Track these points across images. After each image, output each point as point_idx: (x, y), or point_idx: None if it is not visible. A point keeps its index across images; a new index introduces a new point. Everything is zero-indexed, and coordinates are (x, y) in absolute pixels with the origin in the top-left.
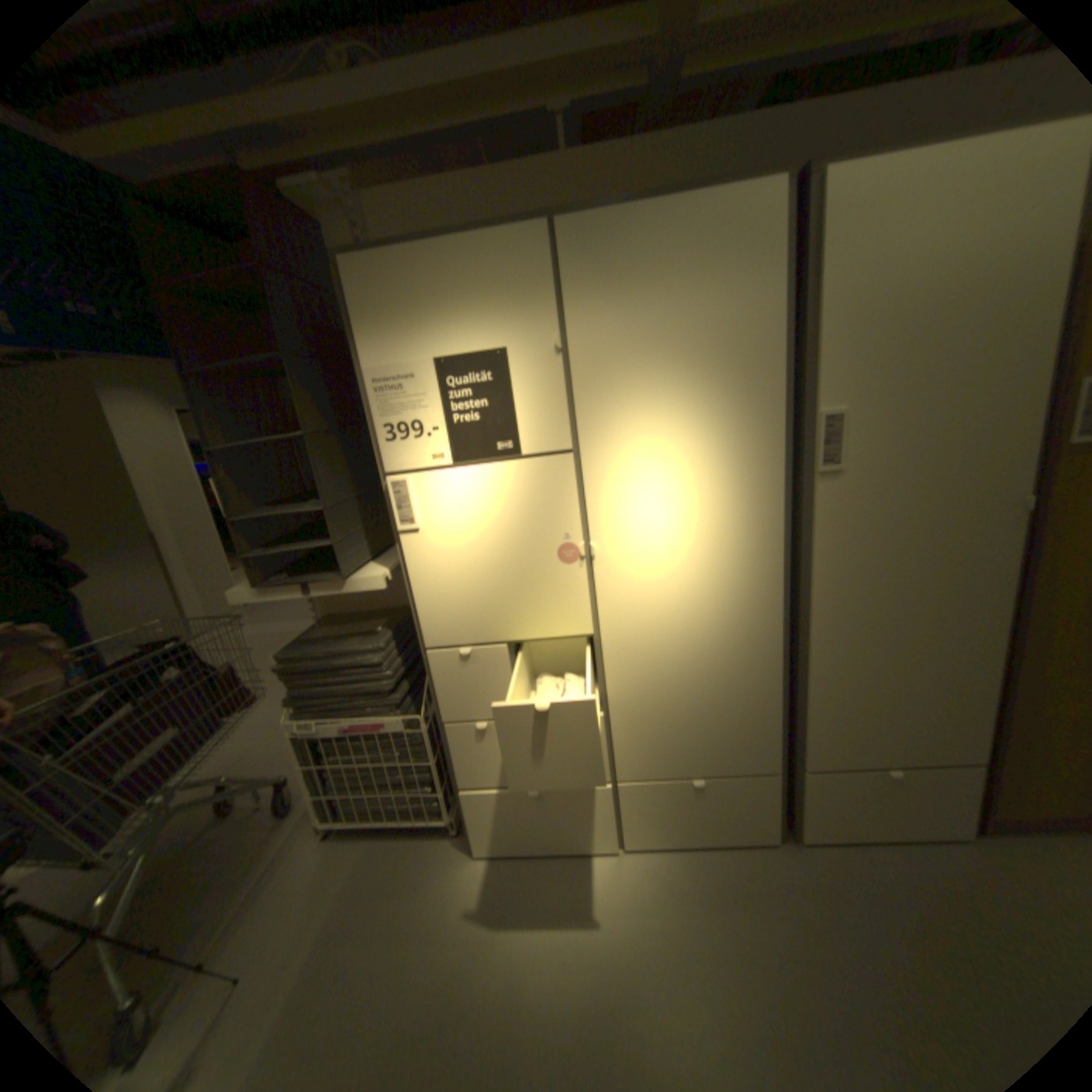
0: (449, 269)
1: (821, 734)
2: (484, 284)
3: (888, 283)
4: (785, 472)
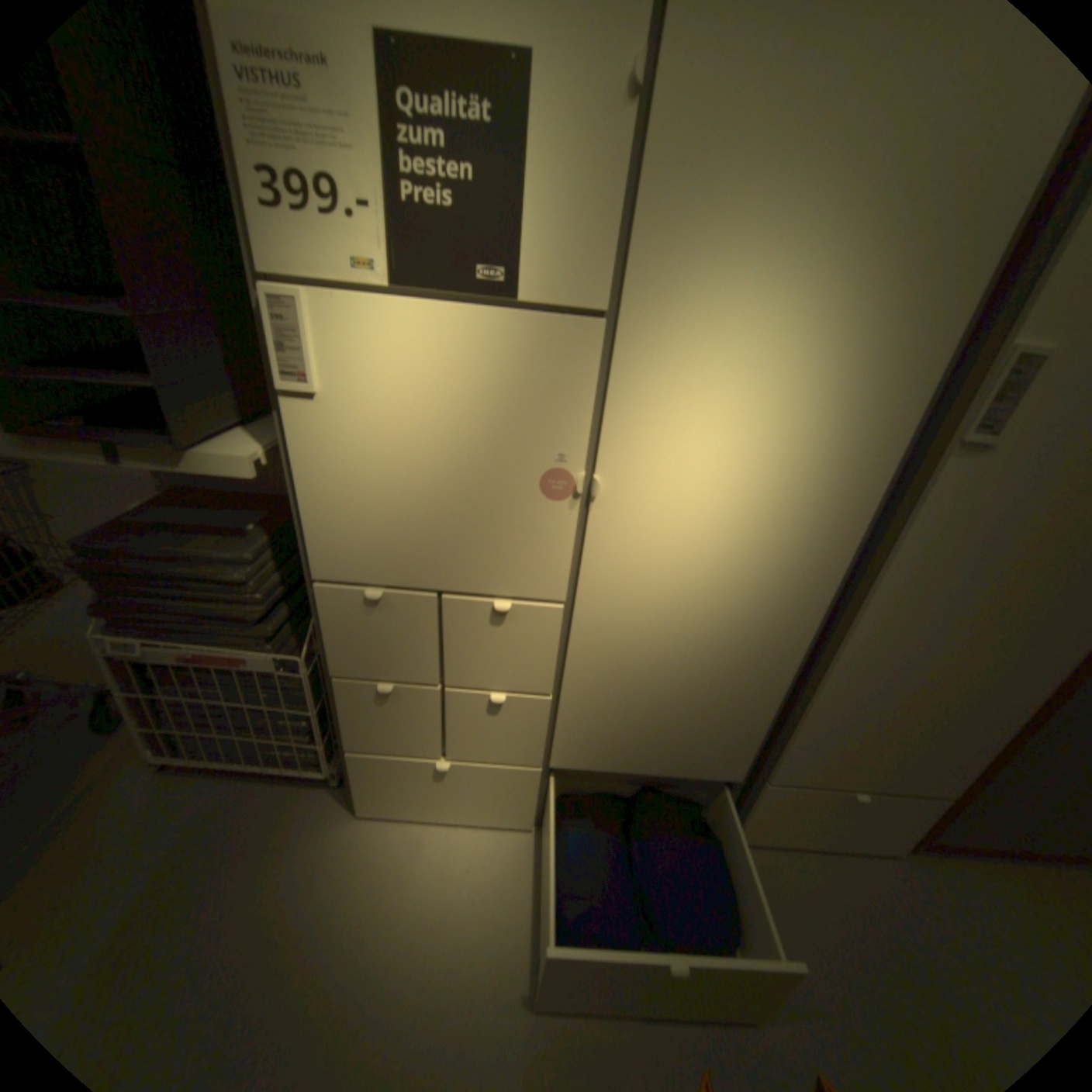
0: None
1: (805, 752)
2: None
3: None
4: (917, 428)
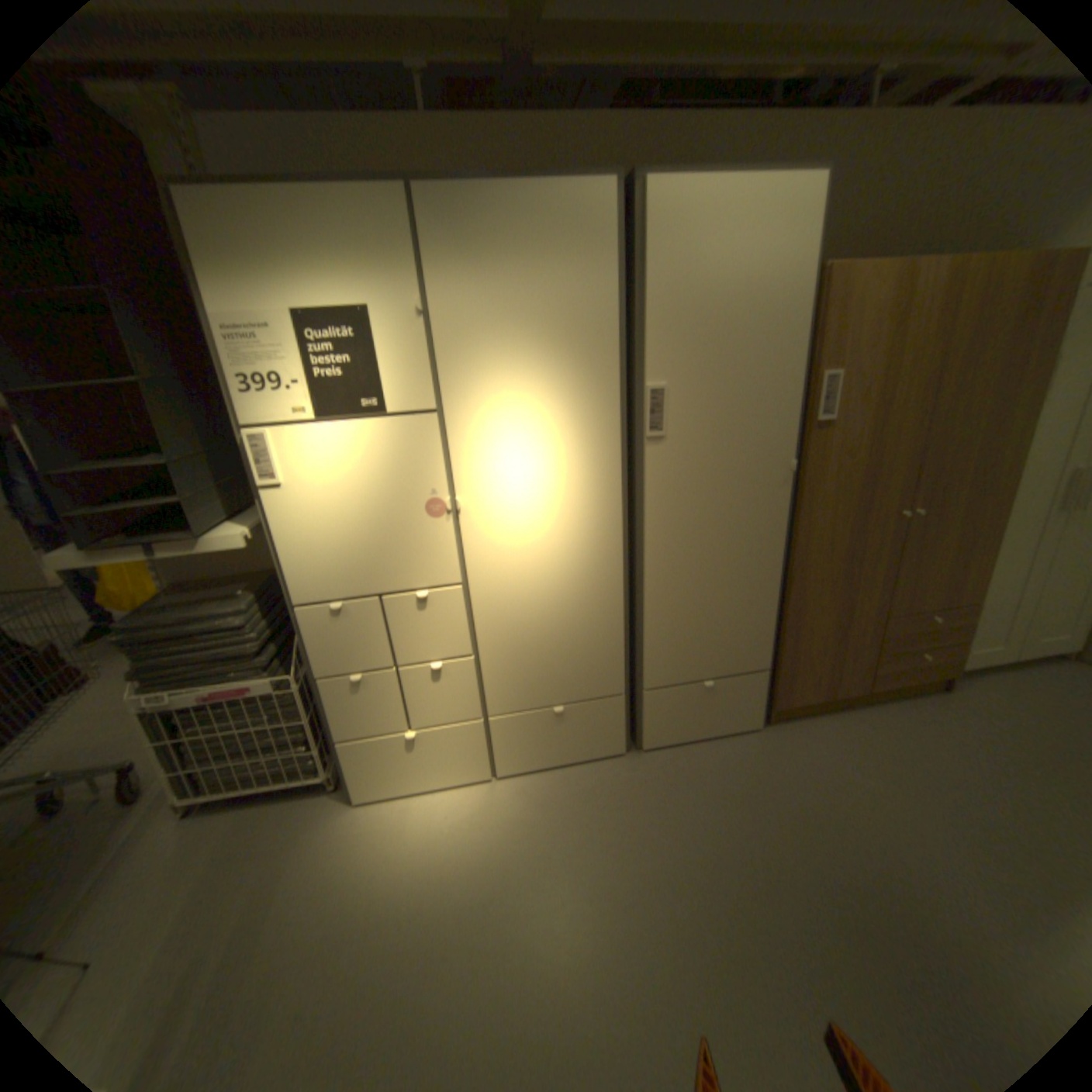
0: (304, 219)
1: (654, 657)
2: (343, 240)
3: (695, 282)
4: (622, 437)
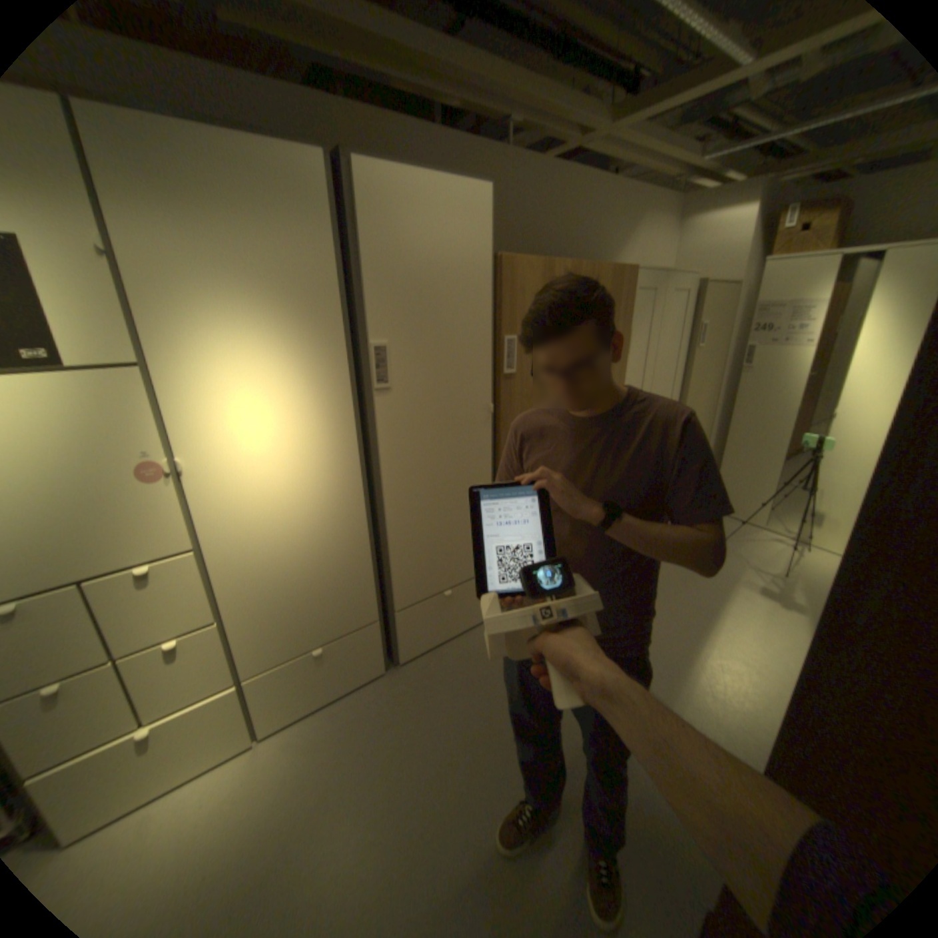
0: None
1: (401, 581)
2: None
3: (402, 256)
4: (352, 389)
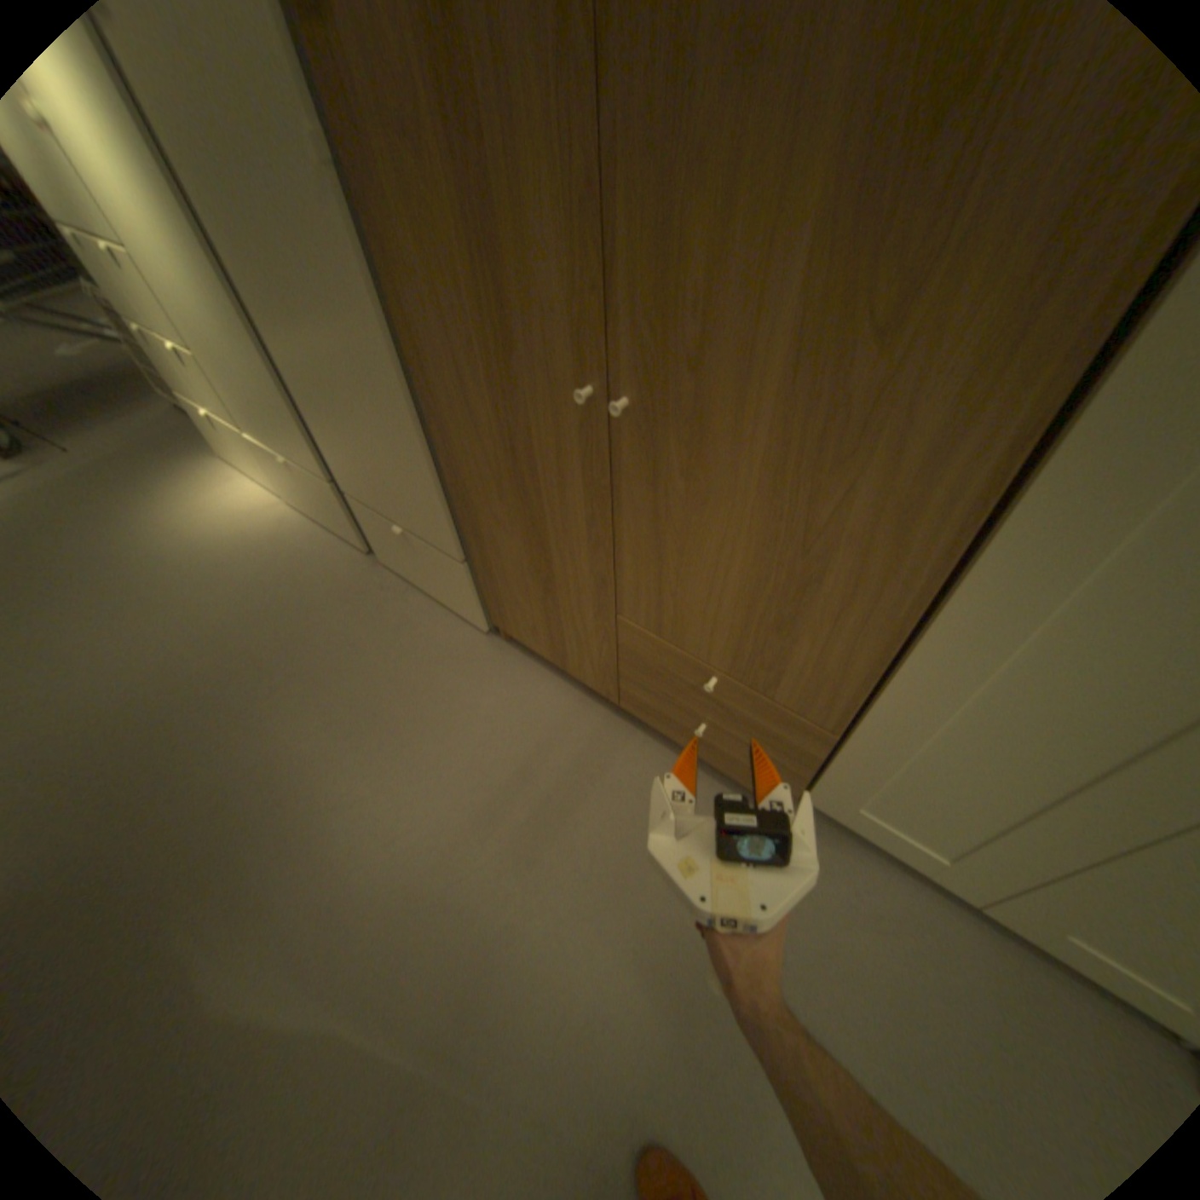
0: None
1: (330, 455)
2: None
3: None
4: None
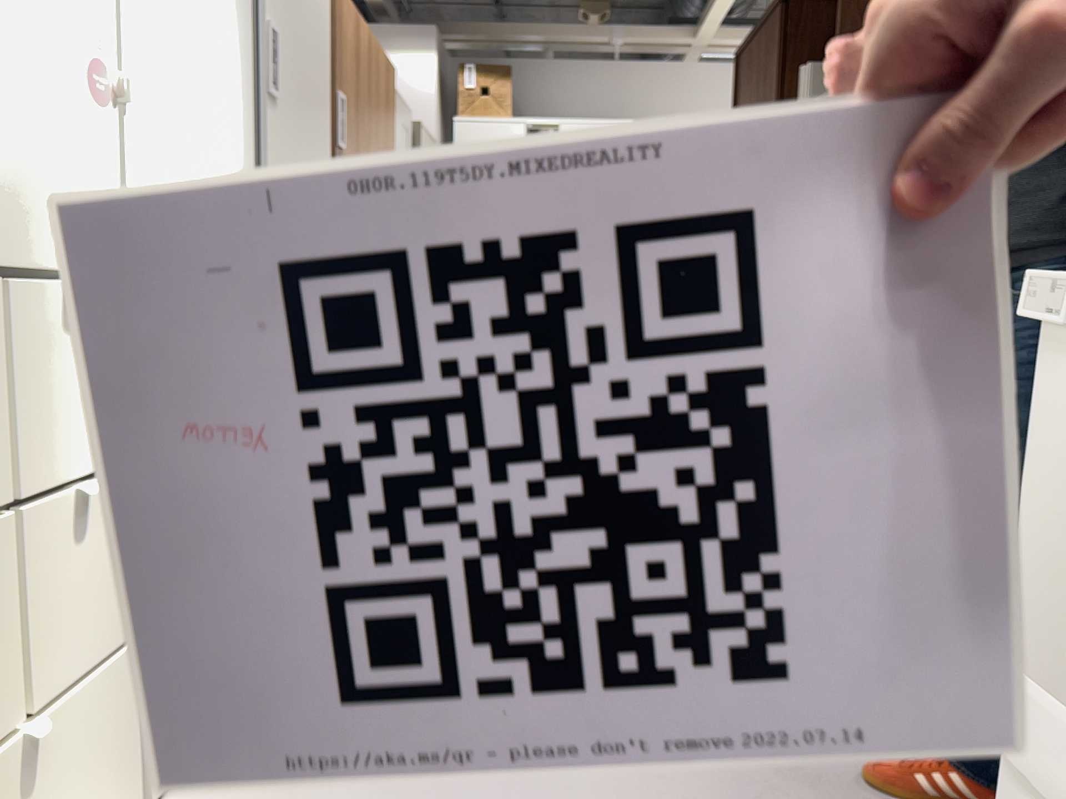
0: None
1: None
2: None
3: None
4: (245, 77)
